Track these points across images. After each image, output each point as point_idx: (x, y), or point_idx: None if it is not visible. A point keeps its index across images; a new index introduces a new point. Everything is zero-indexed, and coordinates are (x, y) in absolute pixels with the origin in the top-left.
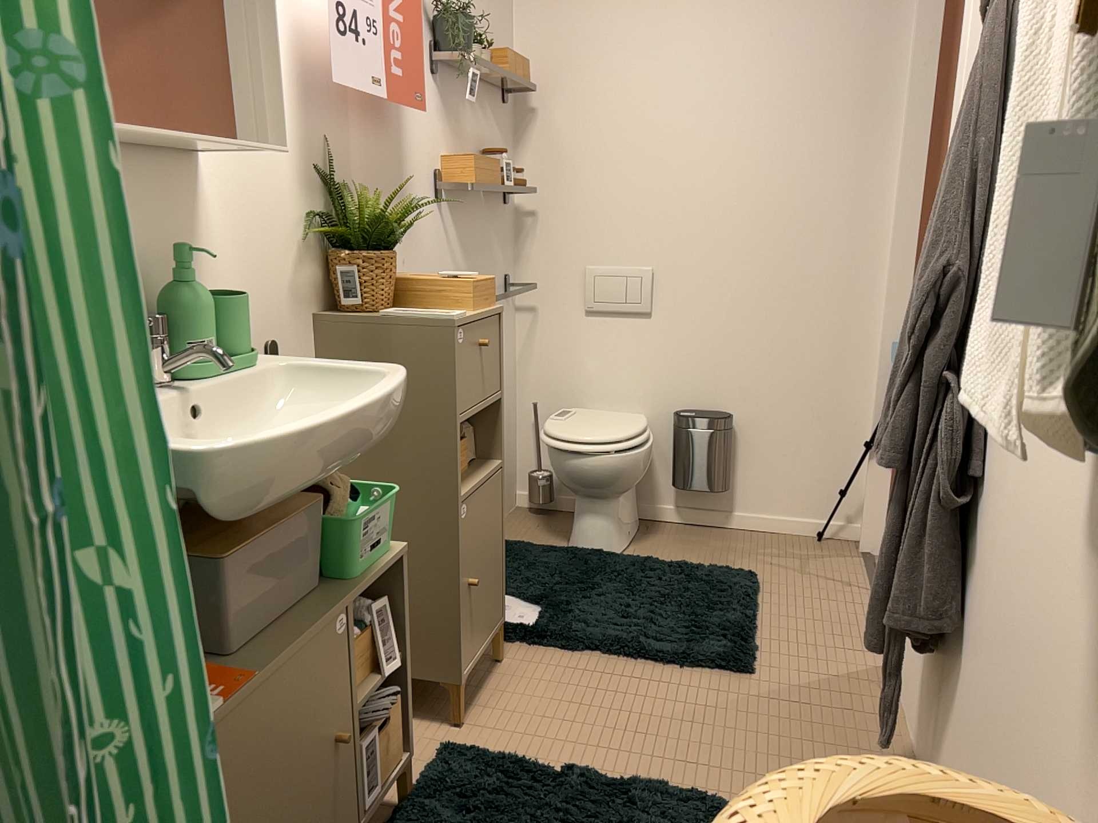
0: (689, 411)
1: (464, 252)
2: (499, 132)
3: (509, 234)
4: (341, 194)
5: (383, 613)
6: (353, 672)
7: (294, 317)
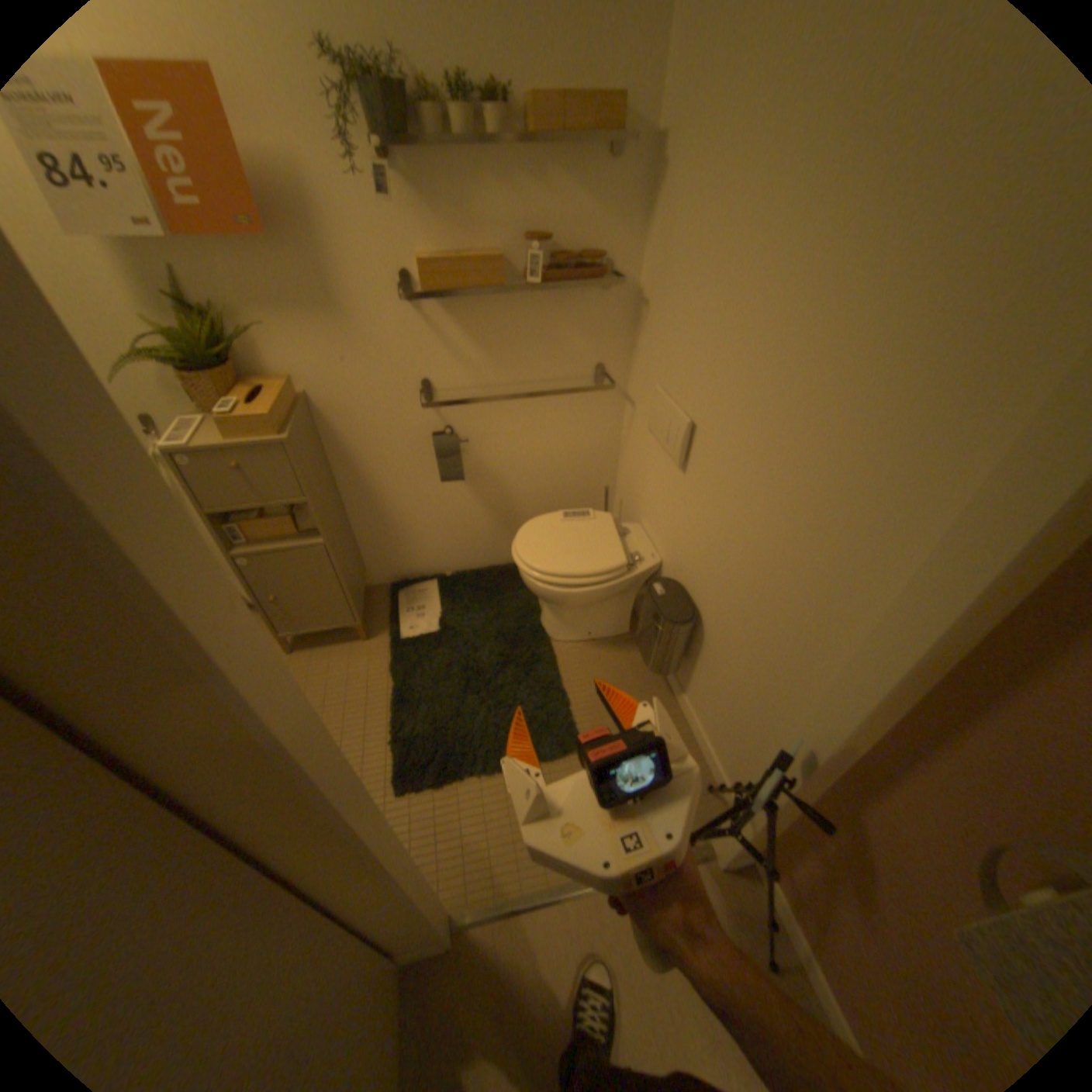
0: (678, 585)
1: (477, 343)
2: (588, 191)
3: (613, 318)
4: (200, 310)
5: None
6: None
7: (163, 401)
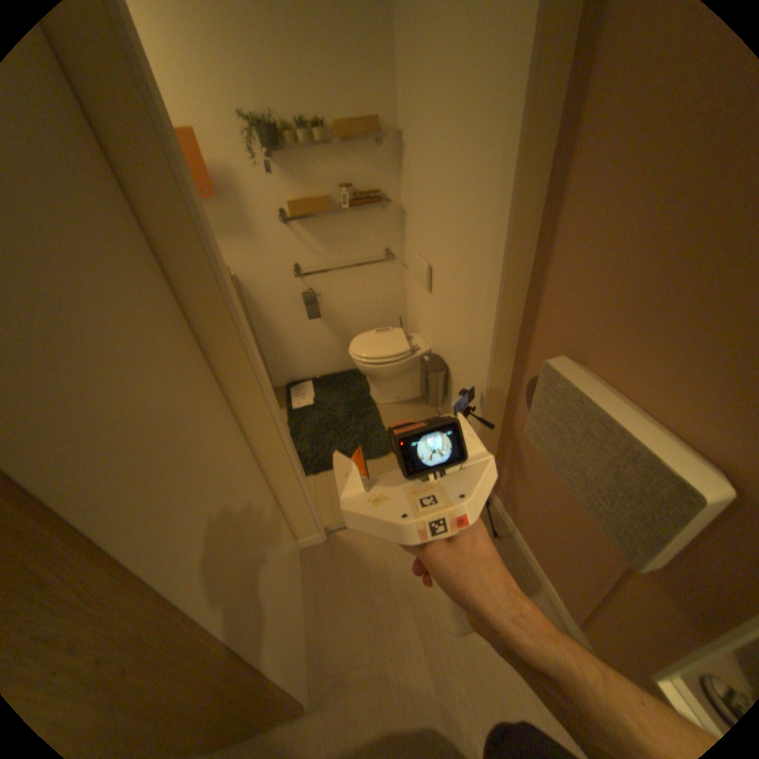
0: (436, 356)
1: (320, 243)
2: (367, 162)
3: (389, 224)
4: None
5: None
6: None
7: None
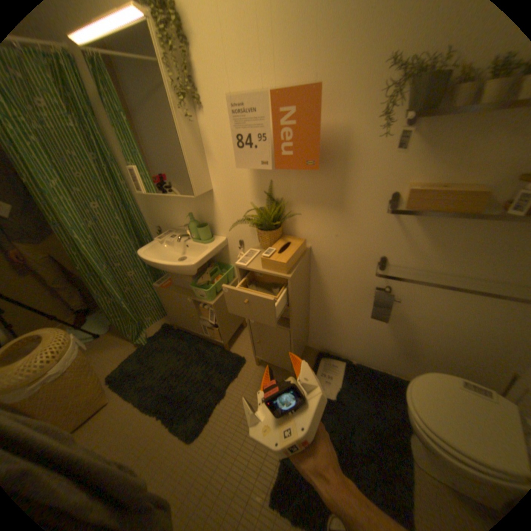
0: None
1: (434, 242)
2: None
3: None
4: (277, 201)
5: (211, 311)
6: (199, 312)
7: (250, 236)
